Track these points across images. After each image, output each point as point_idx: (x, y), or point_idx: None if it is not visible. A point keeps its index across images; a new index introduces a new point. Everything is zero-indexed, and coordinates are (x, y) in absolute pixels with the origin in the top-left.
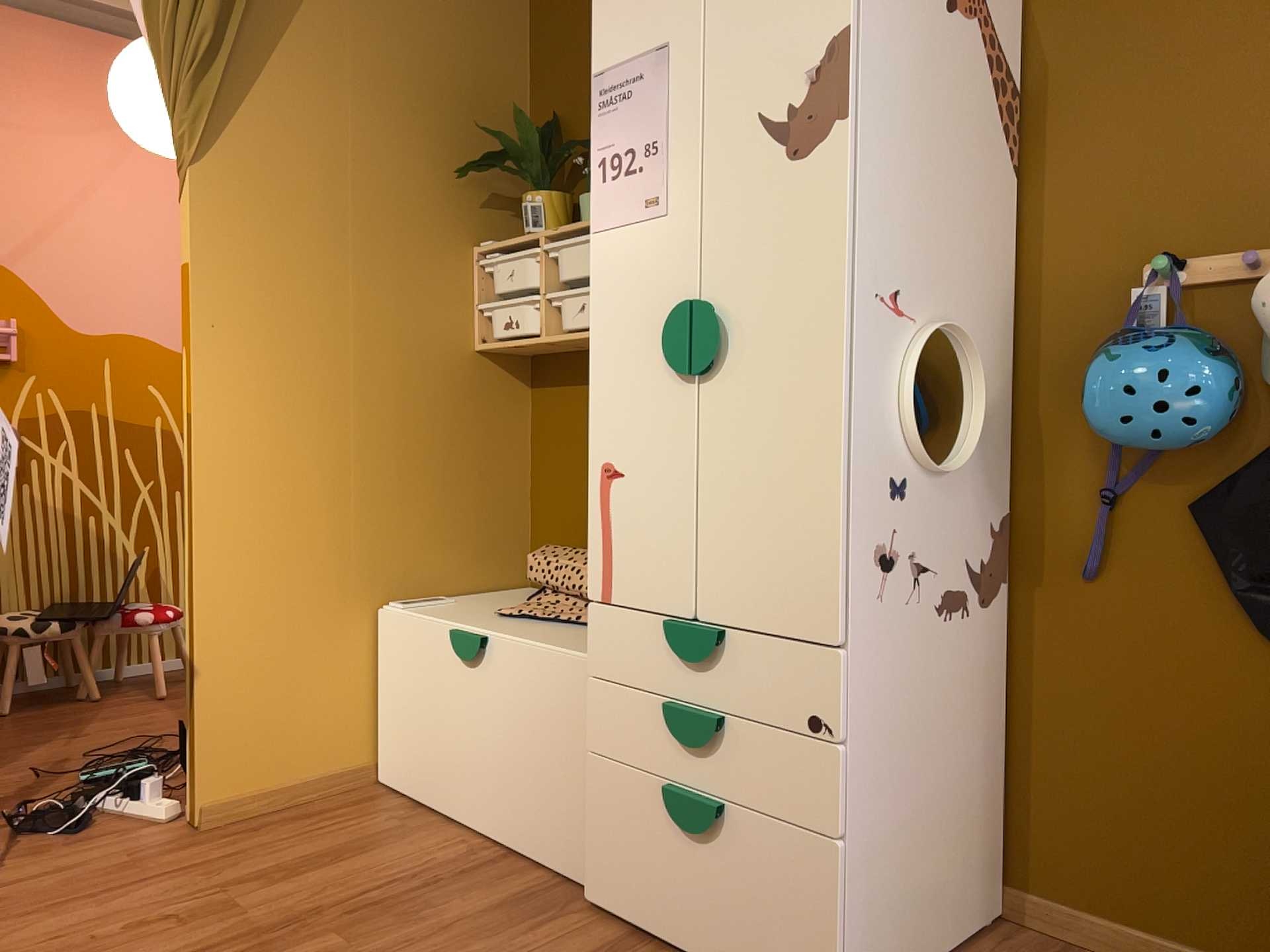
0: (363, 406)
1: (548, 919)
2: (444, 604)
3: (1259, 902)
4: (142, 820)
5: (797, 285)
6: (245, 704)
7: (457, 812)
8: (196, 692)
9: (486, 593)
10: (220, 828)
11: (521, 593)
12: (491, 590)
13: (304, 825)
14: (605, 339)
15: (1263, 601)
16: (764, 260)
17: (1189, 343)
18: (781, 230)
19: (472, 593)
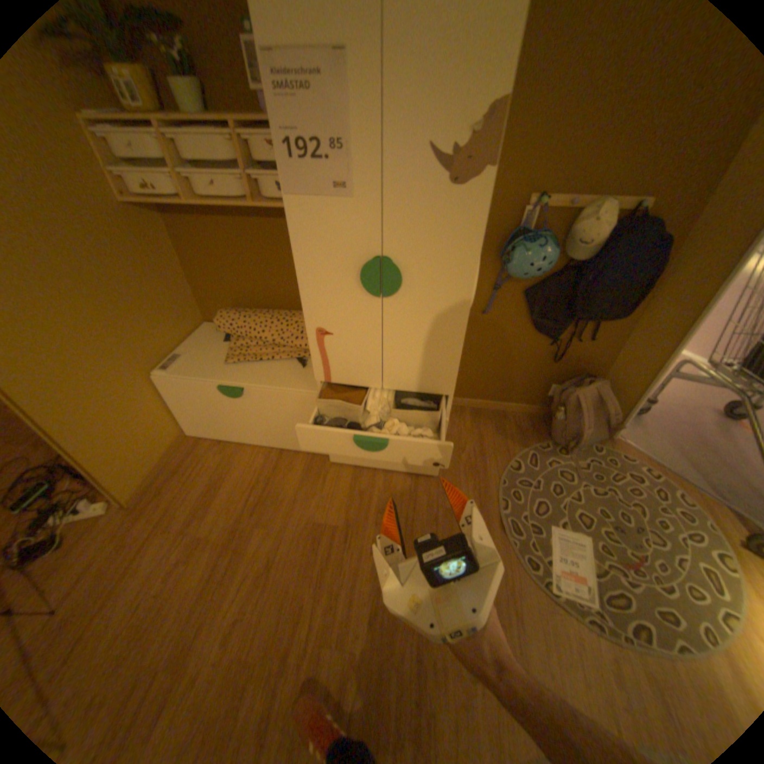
0: (73, 275)
1: (323, 475)
2: (182, 359)
3: (512, 390)
4: (89, 519)
5: (448, 260)
6: (115, 456)
7: (245, 441)
8: (88, 471)
9: (189, 336)
10: (138, 501)
11: (207, 330)
12: (189, 333)
13: (178, 478)
14: (308, 267)
15: (539, 322)
16: (428, 242)
17: (551, 242)
18: (441, 228)
19: (182, 340)
